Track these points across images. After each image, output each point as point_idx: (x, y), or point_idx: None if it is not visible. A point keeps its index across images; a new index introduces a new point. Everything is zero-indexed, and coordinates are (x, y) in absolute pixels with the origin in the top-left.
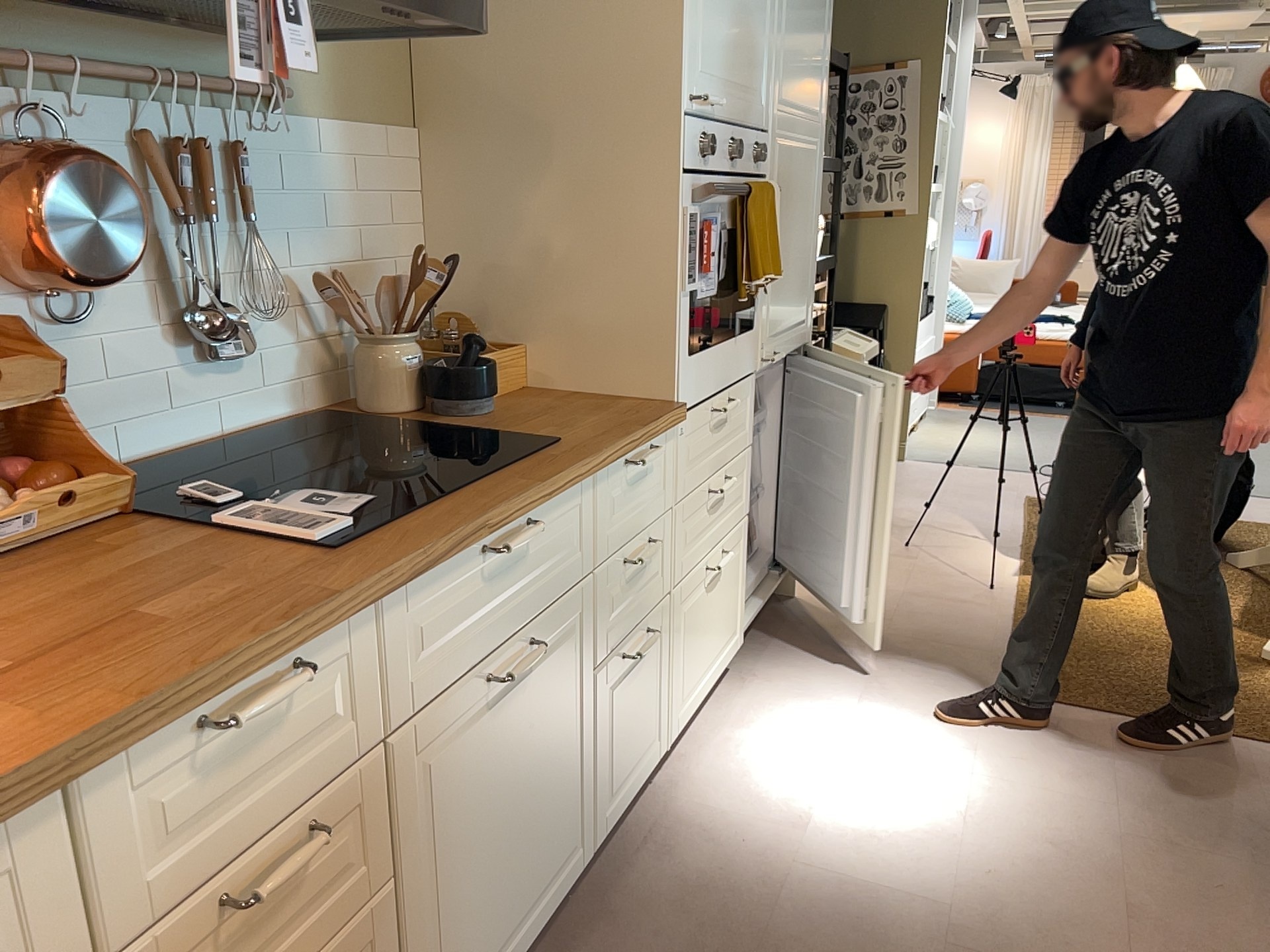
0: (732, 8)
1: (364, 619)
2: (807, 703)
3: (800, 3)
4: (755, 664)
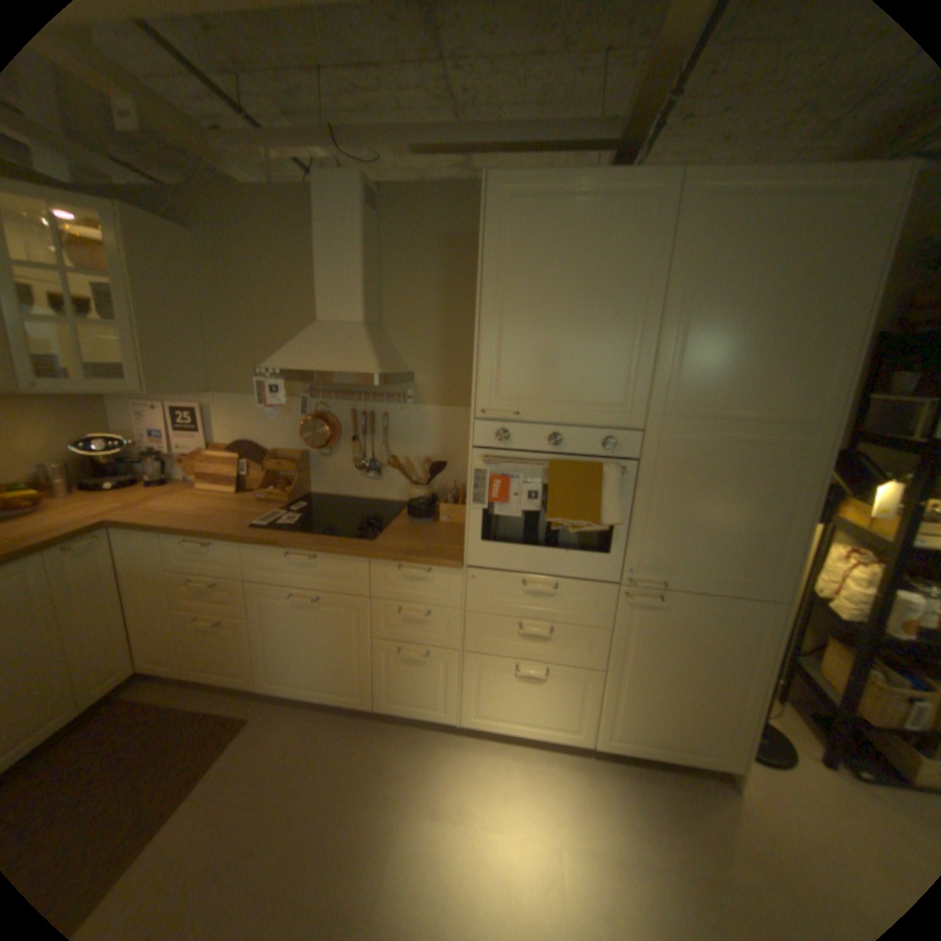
0: (550, 357)
1: (235, 546)
2: (576, 816)
3: (729, 331)
4: (611, 775)
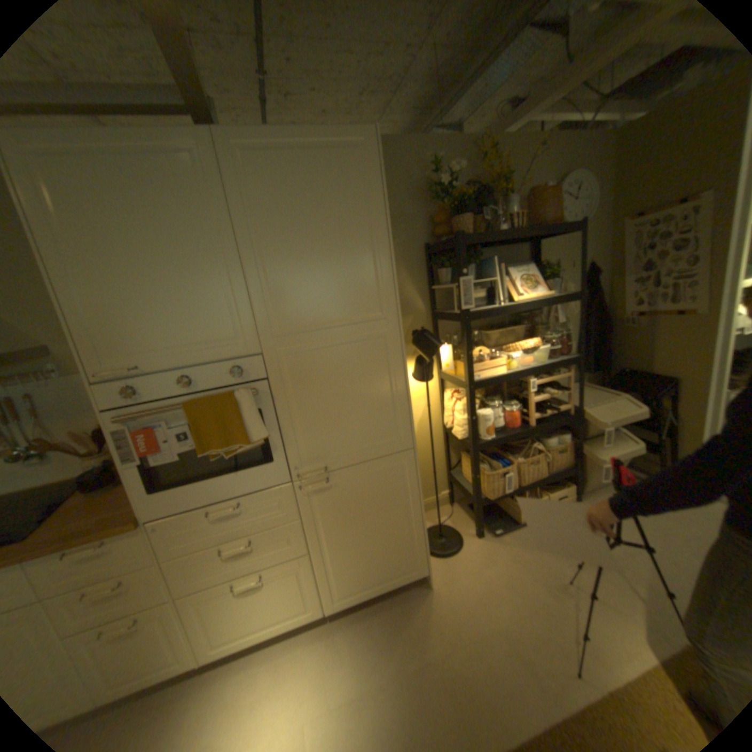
0: (147, 309)
1: None
2: (314, 685)
3: (297, 261)
4: (341, 629)
